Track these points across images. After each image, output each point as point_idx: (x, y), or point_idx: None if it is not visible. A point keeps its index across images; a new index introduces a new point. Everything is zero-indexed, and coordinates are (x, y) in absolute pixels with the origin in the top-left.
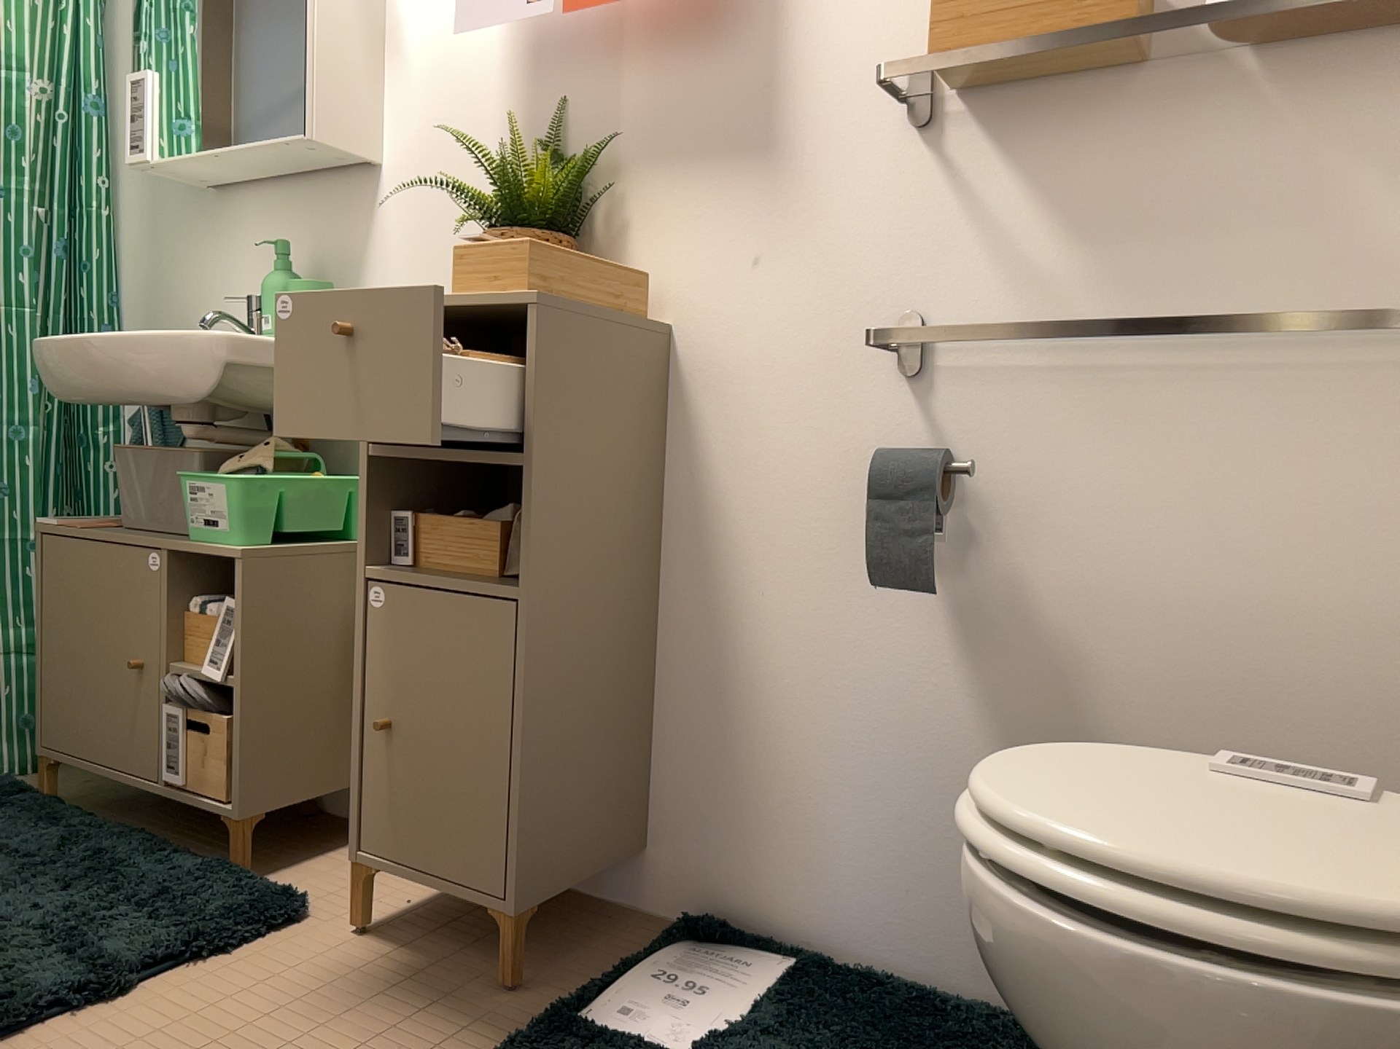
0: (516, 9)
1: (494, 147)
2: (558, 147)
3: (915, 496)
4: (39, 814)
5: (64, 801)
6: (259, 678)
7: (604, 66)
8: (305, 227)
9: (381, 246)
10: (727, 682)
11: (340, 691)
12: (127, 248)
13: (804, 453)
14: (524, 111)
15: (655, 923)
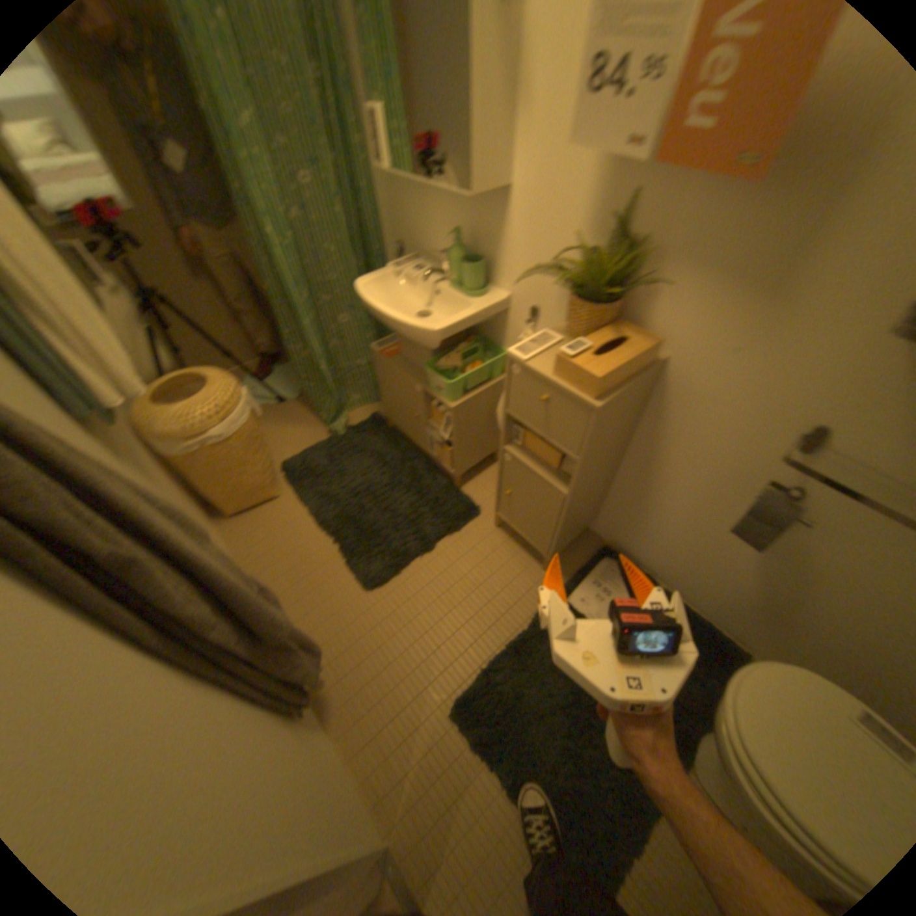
0: (623, 140)
1: (587, 202)
2: (630, 222)
3: (775, 527)
4: (394, 441)
5: (400, 432)
6: (464, 442)
7: (679, 172)
8: (470, 205)
9: (512, 236)
10: (649, 498)
11: (490, 432)
12: (378, 175)
13: (723, 448)
14: (611, 184)
15: (598, 539)
